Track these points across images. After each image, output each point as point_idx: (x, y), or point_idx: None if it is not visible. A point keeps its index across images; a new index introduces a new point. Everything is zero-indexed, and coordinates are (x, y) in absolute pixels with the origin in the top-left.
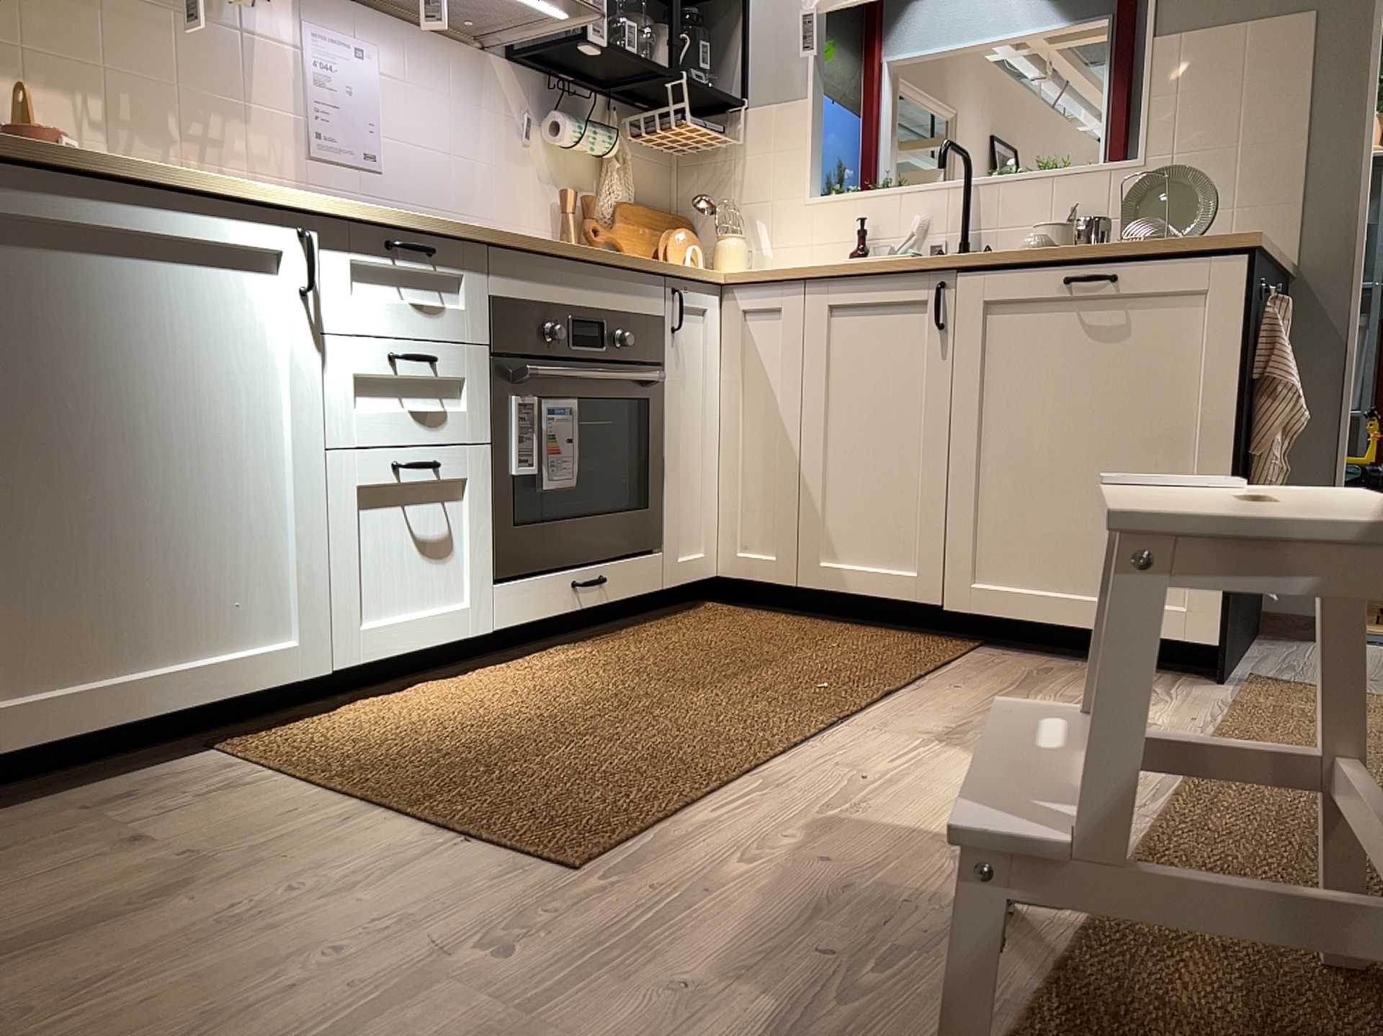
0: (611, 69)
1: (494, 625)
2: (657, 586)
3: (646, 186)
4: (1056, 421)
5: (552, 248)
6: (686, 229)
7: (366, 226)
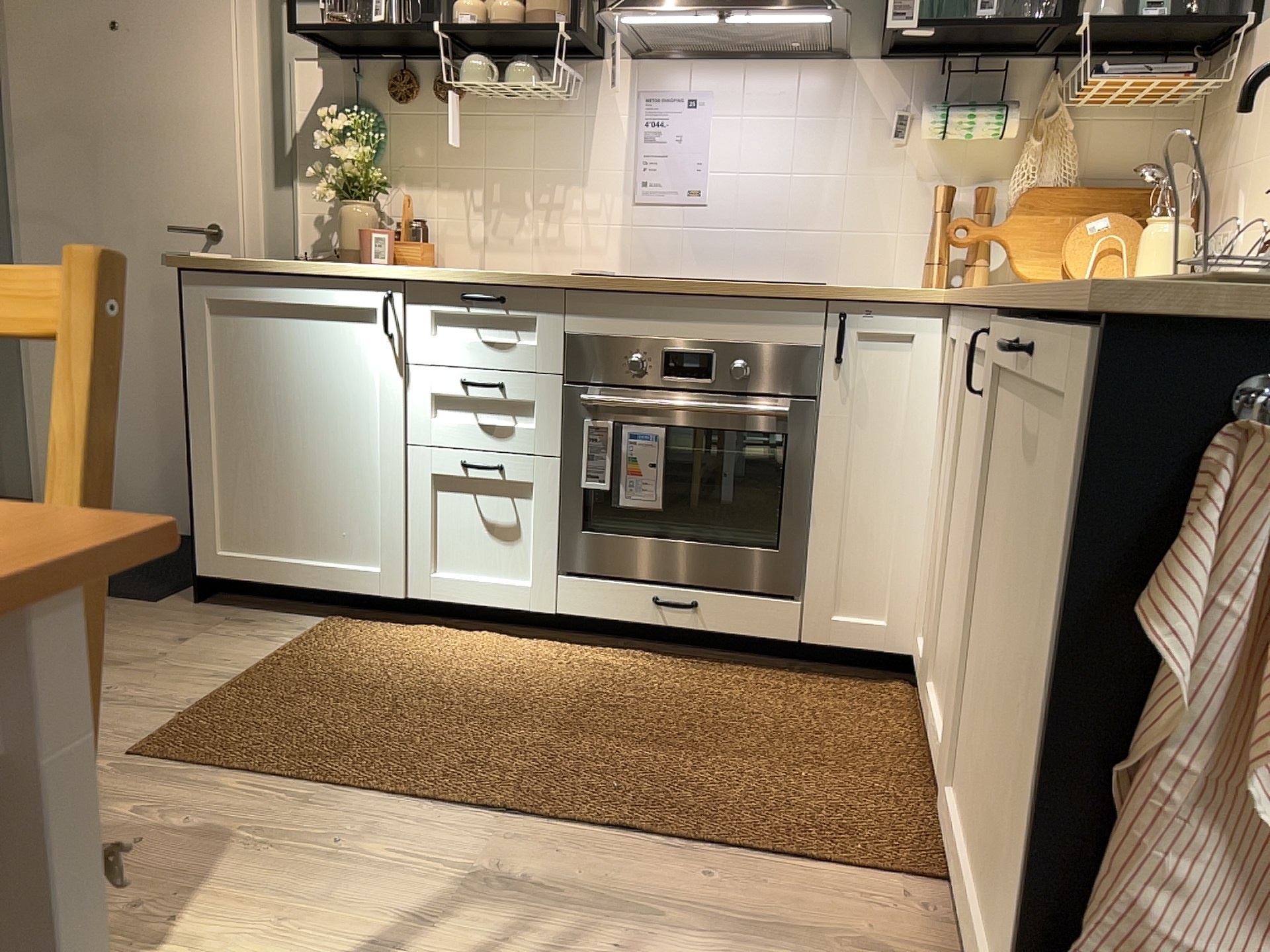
0: (1048, 21)
1: (557, 612)
2: (788, 638)
3: (1123, 155)
4: (1011, 597)
5: (636, 286)
6: (1144, 211)
7: (440, 284)
